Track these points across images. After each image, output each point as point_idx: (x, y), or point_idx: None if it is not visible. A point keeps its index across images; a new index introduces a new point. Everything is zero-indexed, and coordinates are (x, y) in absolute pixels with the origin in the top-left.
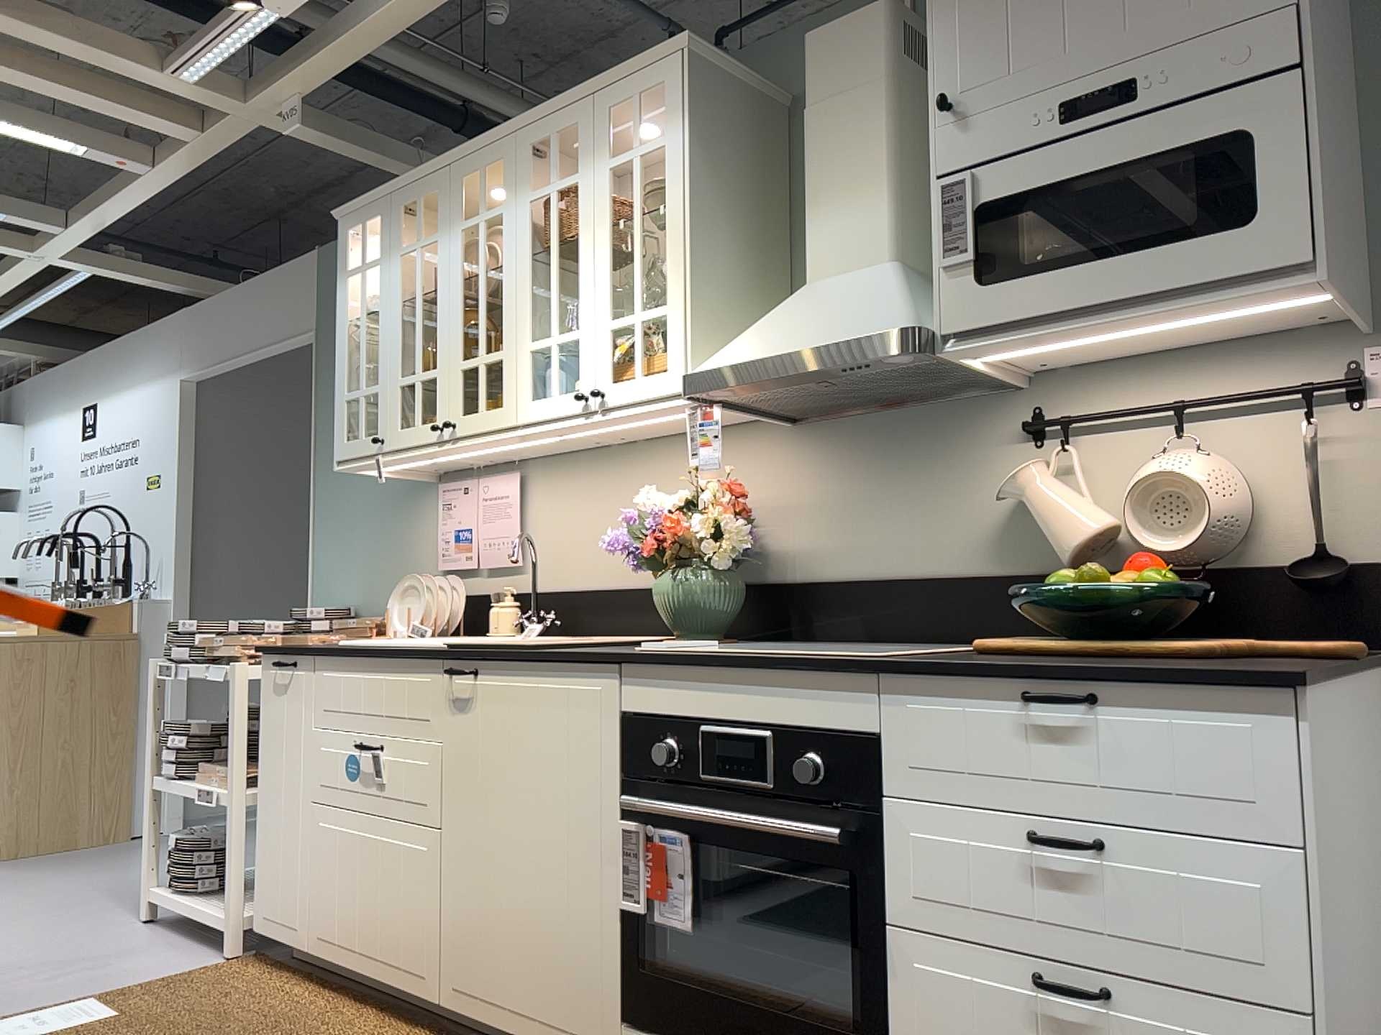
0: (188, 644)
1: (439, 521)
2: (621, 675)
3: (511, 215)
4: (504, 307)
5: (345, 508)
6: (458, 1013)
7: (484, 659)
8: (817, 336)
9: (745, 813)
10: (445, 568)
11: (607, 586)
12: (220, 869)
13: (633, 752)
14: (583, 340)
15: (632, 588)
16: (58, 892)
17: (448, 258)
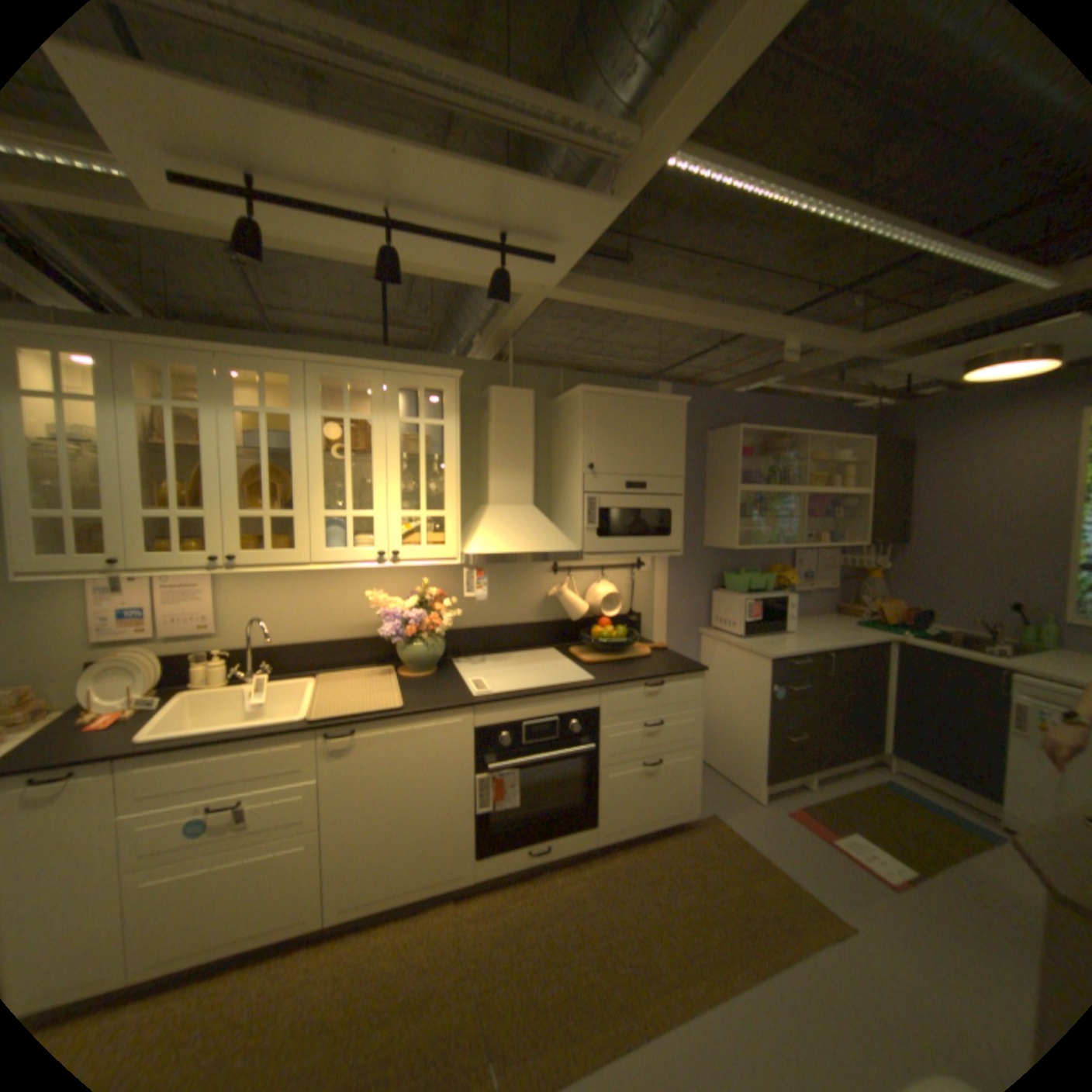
0: None
1: (95, 603)
2: (475, 711)
3: (302, 419)
4: (297, 482)
5: None
6: (343, 923)
7: (367, 723)
8: (537, 546)
9: (545, 751)
10: (104, 640)
11: (310, 641)
12: None
13: (483, 744)
14: (380, 520)
15: (334, 641)
16: None
17: (218, 427)
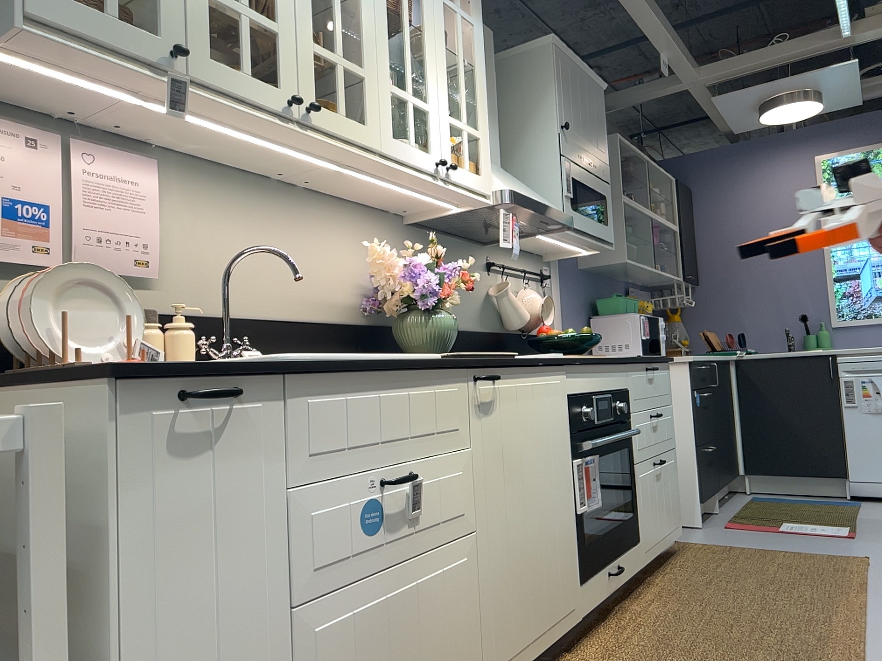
0: None
1: None
2: (566, 372)
3: None
4: (365, 30)
5: None
6: None
7: (505, 365)
8: (543, 201)
9: (608, 435)
10: None
11: (274, 318)
12: None
13: (574, 417)
14: (433, 117)
15: (301, 322)
16: None
17: None
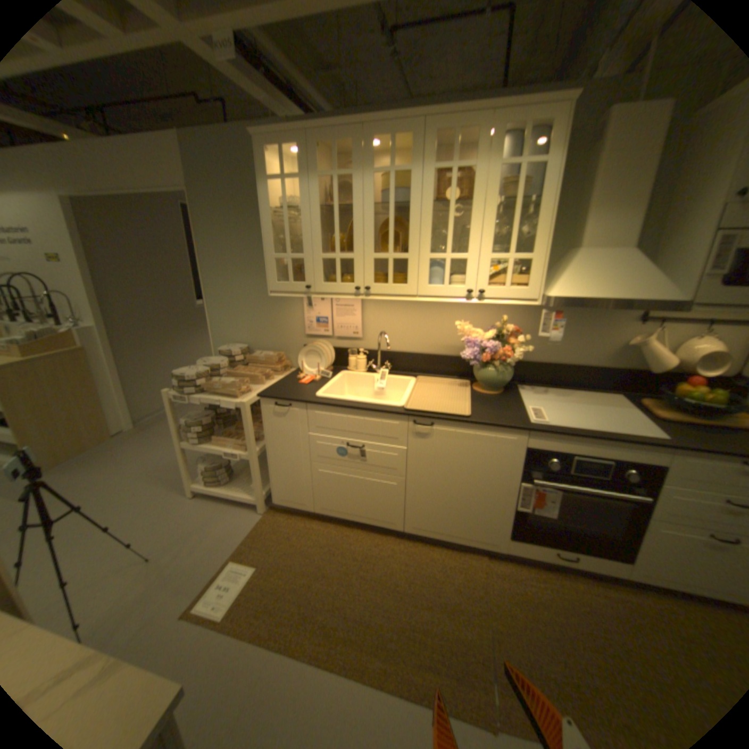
0: (188, 385)
1: (306, 312)
2: (529, 435)
3: (418, 173)
4: (410, 230)
5: (229, 295)
6: (415, 534)
7: (441, 420)
8: (630, 291)
9: (592, 486)
10: (310, 334)
11: (414, 352)
12: (226, 473)
13: (532, 462)
14: (471, 261)
15: (429, 355)
16: (114, 488)
17: (361, 188)
